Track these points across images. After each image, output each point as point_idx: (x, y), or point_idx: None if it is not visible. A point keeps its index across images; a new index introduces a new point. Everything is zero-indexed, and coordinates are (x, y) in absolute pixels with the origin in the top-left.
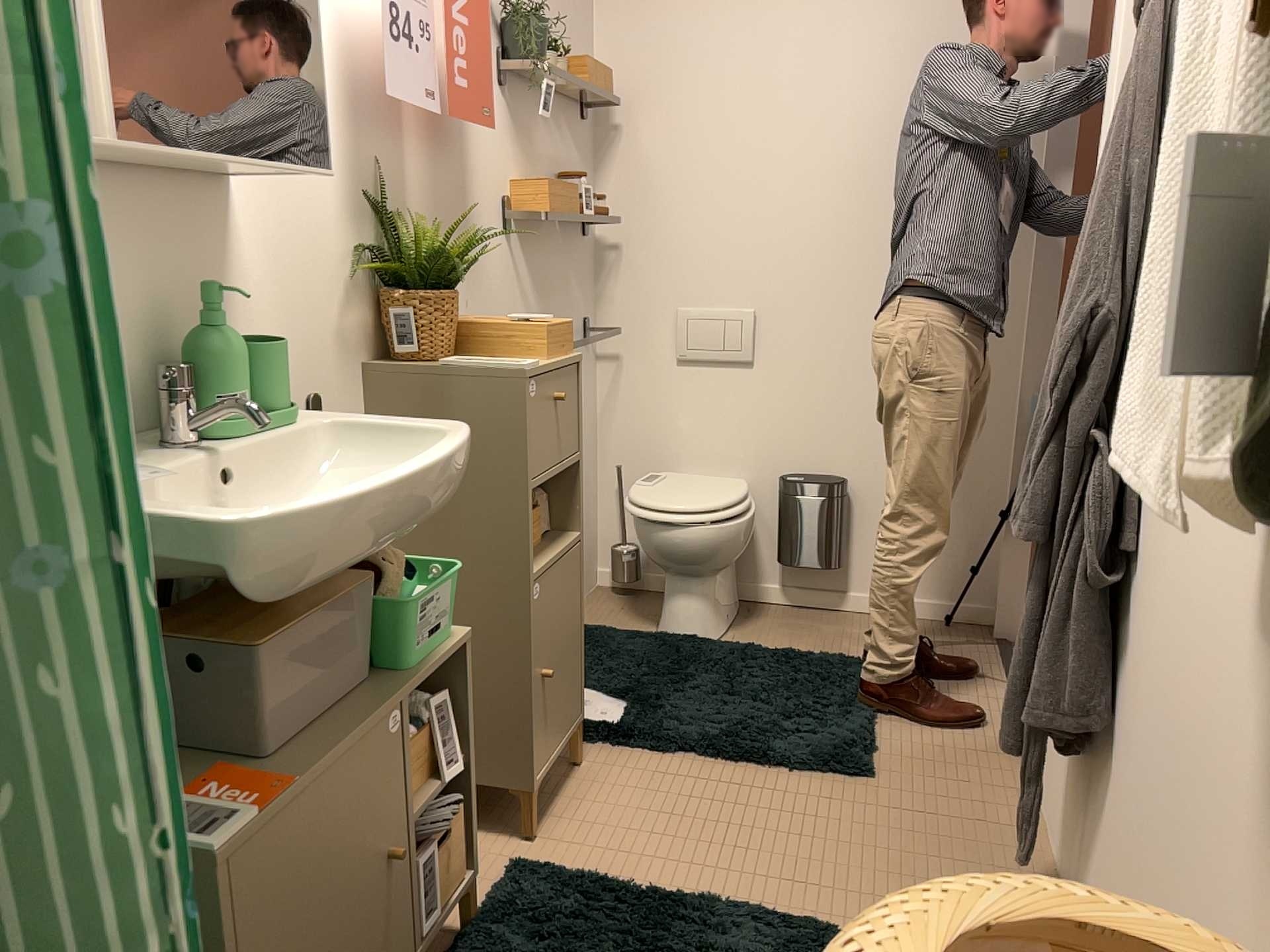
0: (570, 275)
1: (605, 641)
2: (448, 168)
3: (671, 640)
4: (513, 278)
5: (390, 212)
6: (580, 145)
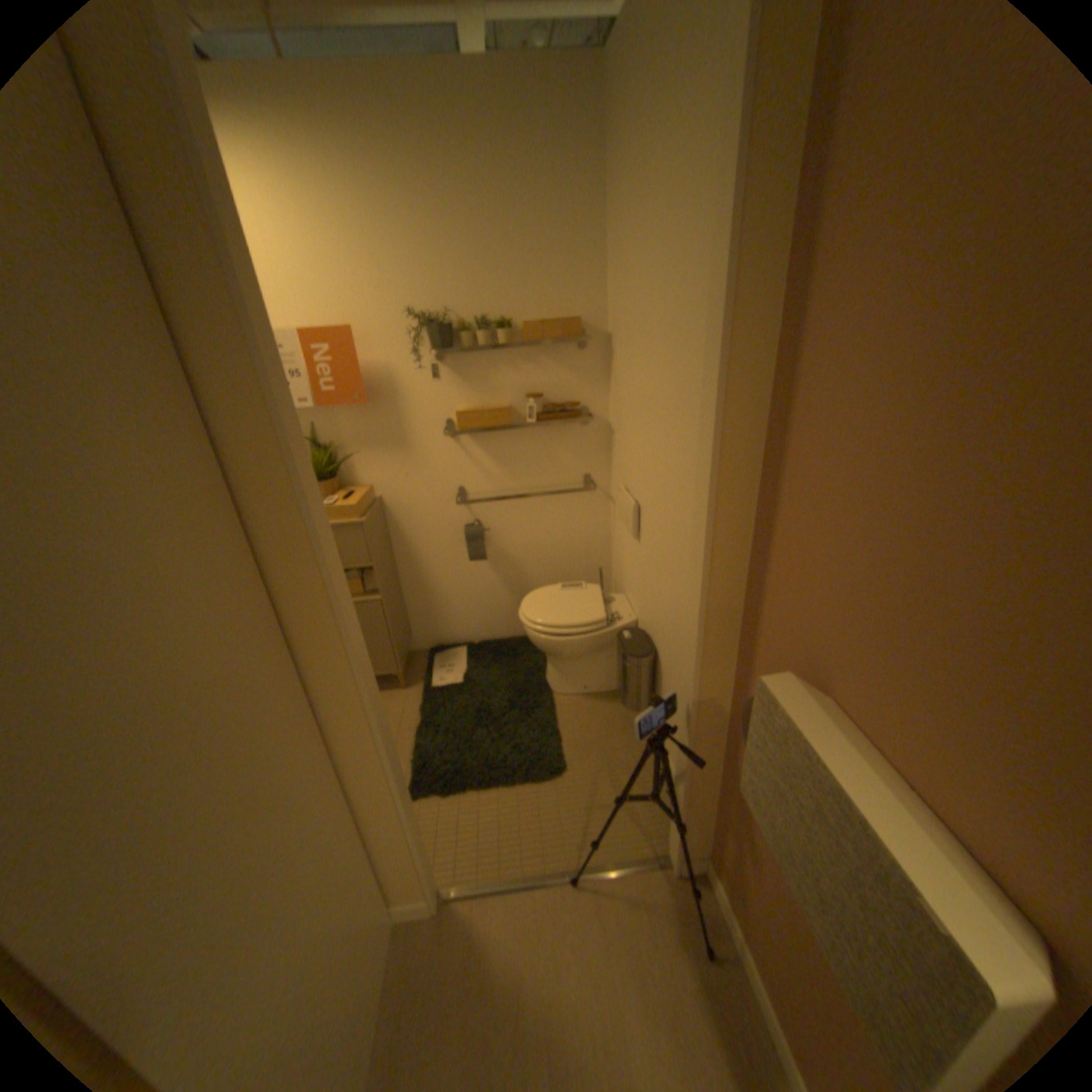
0: (551, 447)
1: (519, 653)
2: (371, 411)
3: (536, 675)
4: (458, 456)
5: (316, 441)
6: (572, 358)
